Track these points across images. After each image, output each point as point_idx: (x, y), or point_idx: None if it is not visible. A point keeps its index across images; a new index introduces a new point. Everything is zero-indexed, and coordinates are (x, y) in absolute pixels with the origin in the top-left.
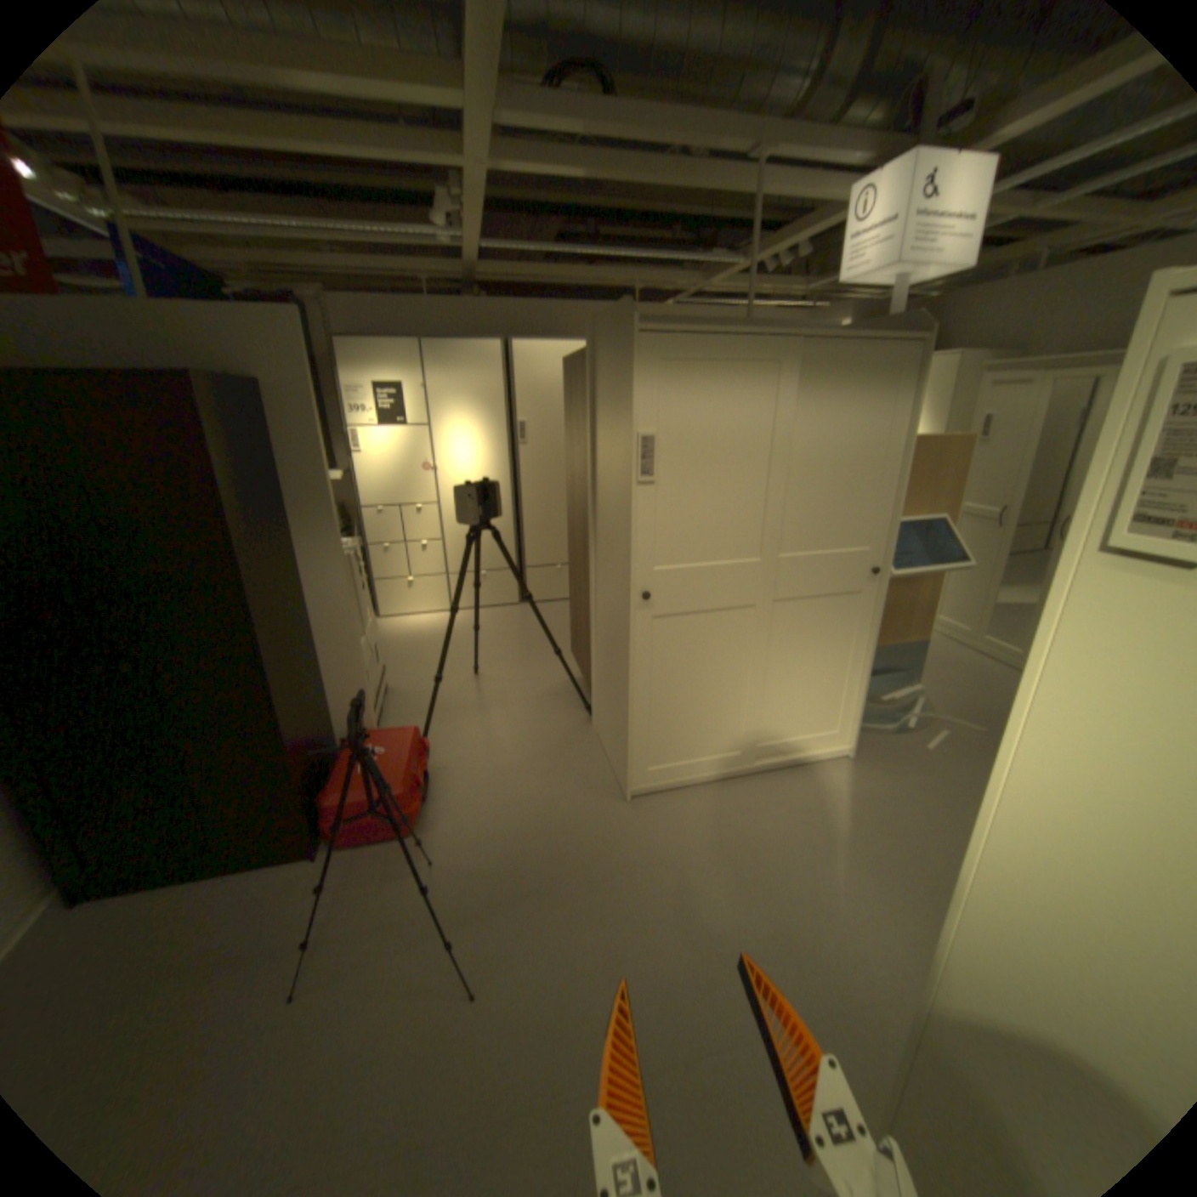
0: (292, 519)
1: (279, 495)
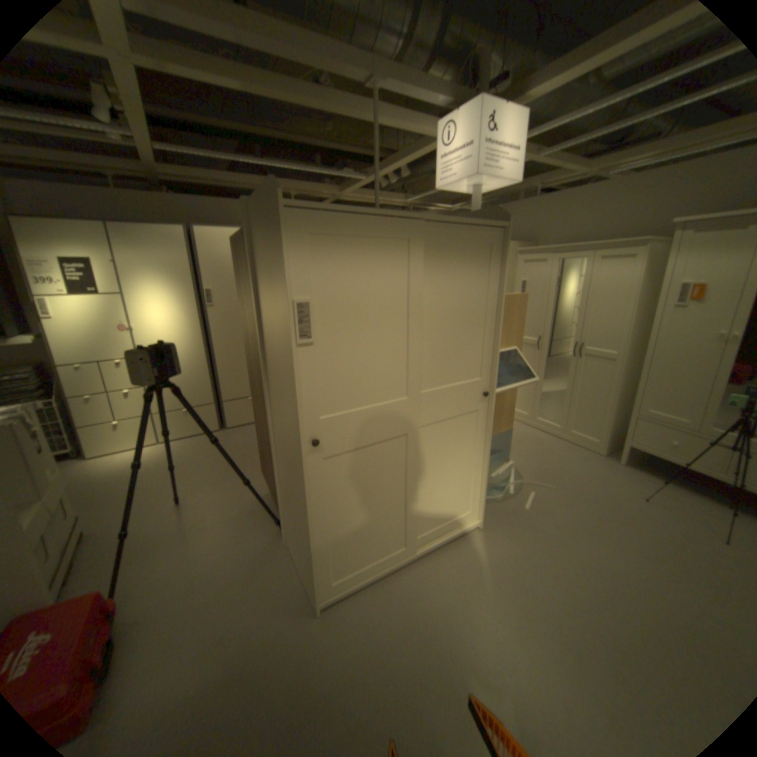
0: None
1: None
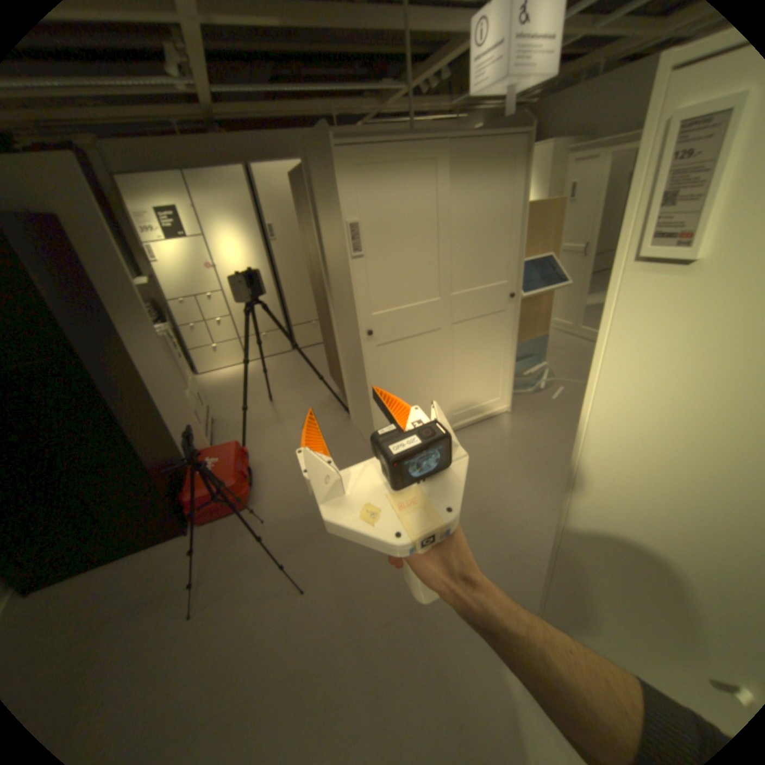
0: (114, 316)
1: (100, 300)
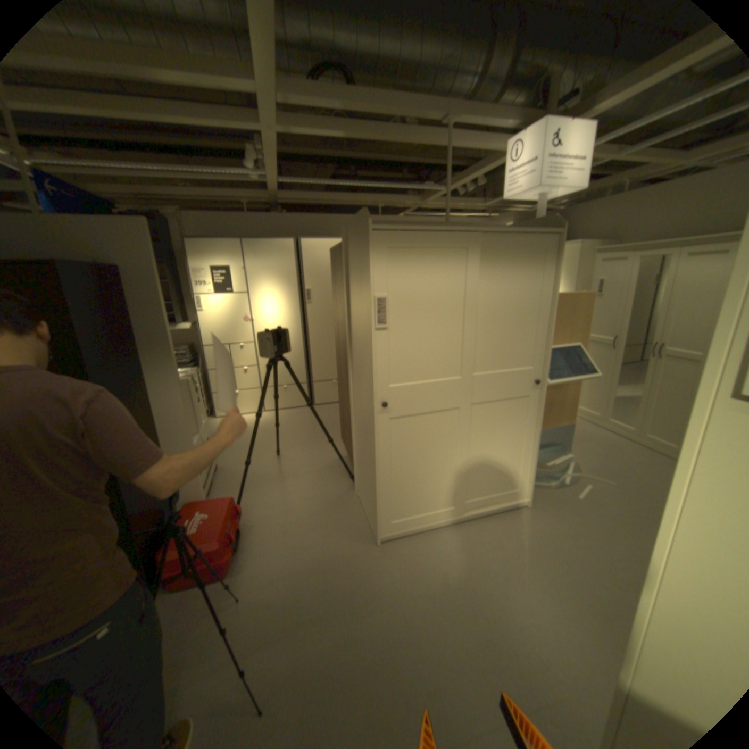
0: (143, 358)
1: (133, 342)
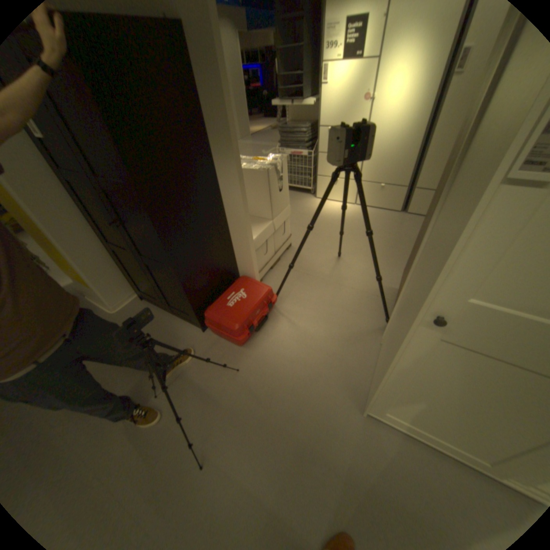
0: (211, 145)
1: (201, 127)
